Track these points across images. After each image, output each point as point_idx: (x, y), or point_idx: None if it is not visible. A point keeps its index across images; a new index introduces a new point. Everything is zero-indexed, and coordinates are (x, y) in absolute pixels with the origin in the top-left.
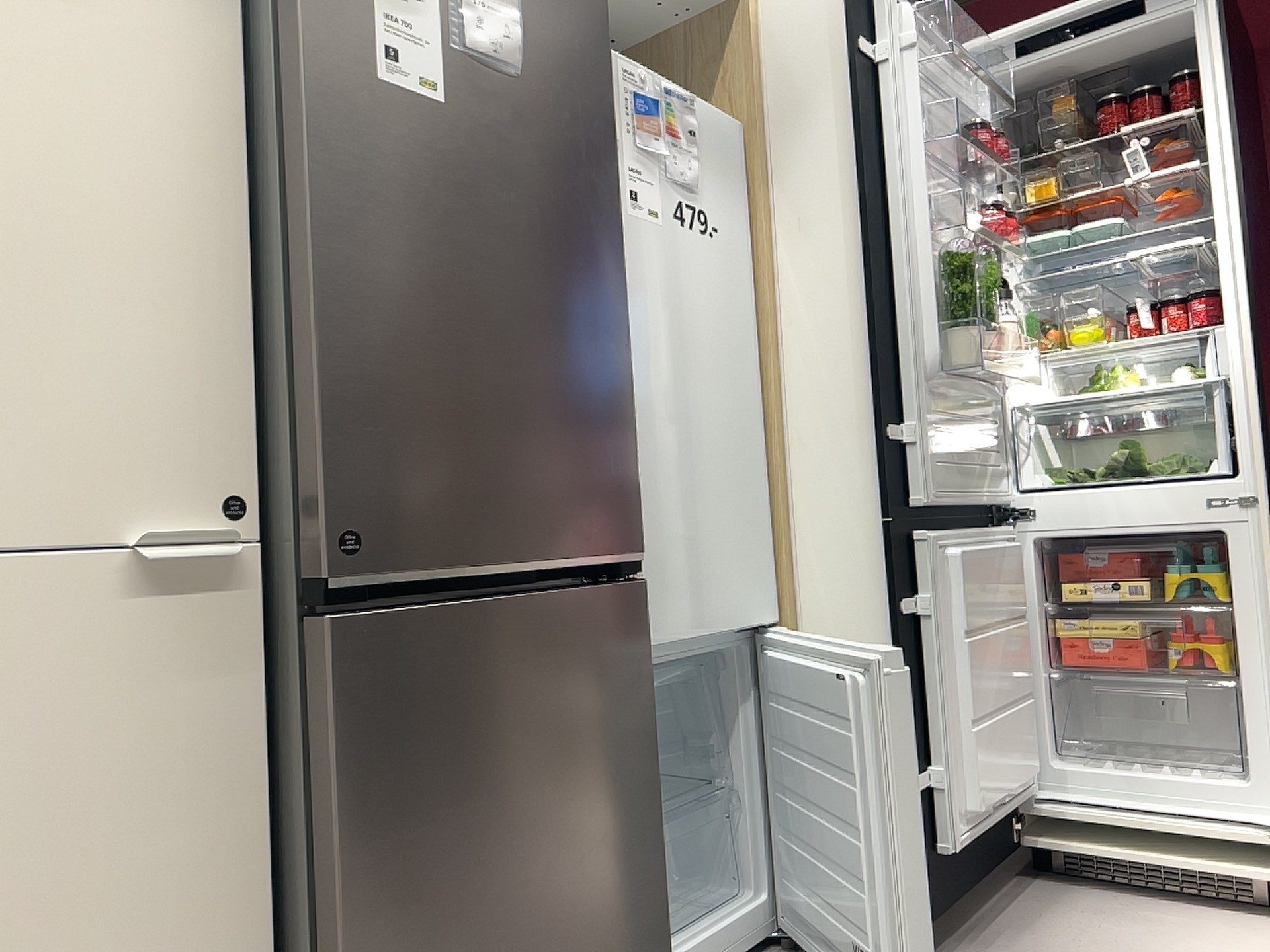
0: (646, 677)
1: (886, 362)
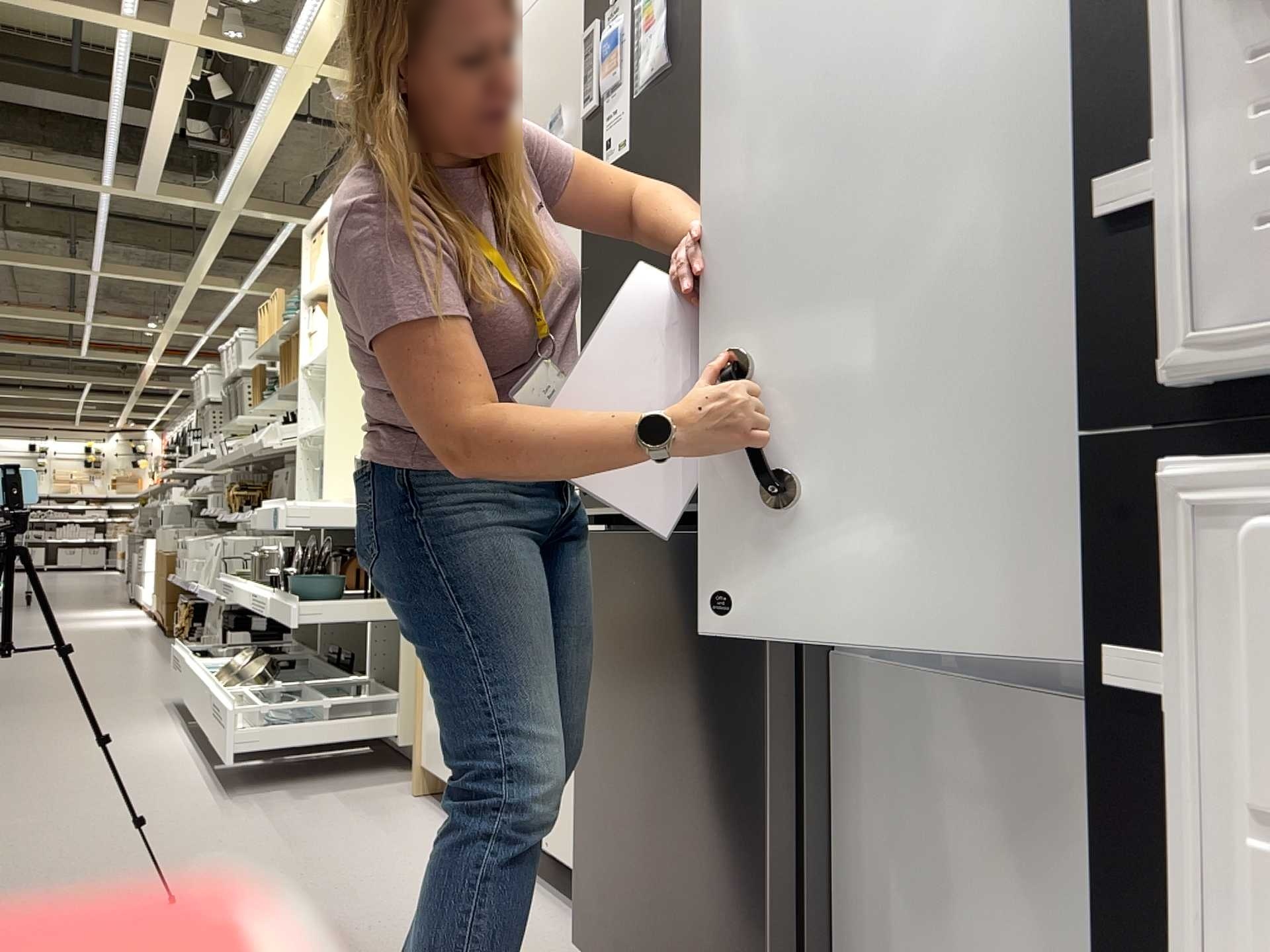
0: (765, 649)
1: (1137, 5)
